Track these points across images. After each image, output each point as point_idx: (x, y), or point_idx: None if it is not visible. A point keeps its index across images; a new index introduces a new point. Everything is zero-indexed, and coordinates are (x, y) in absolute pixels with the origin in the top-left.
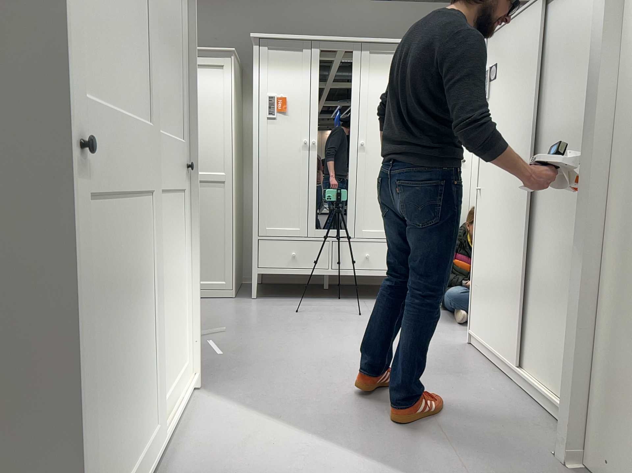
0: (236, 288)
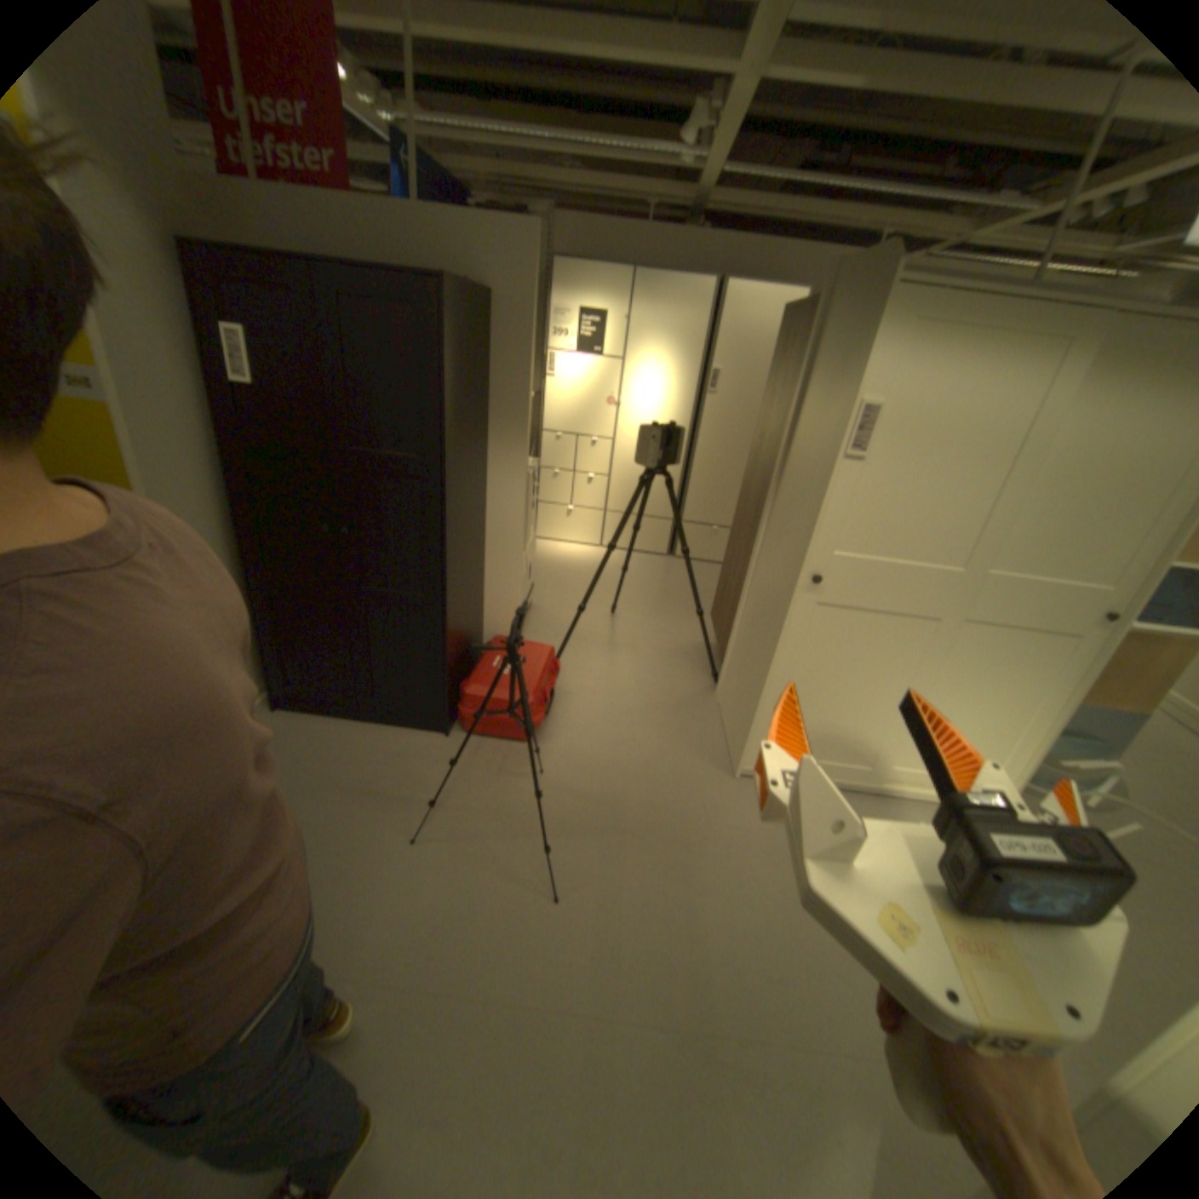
0: None
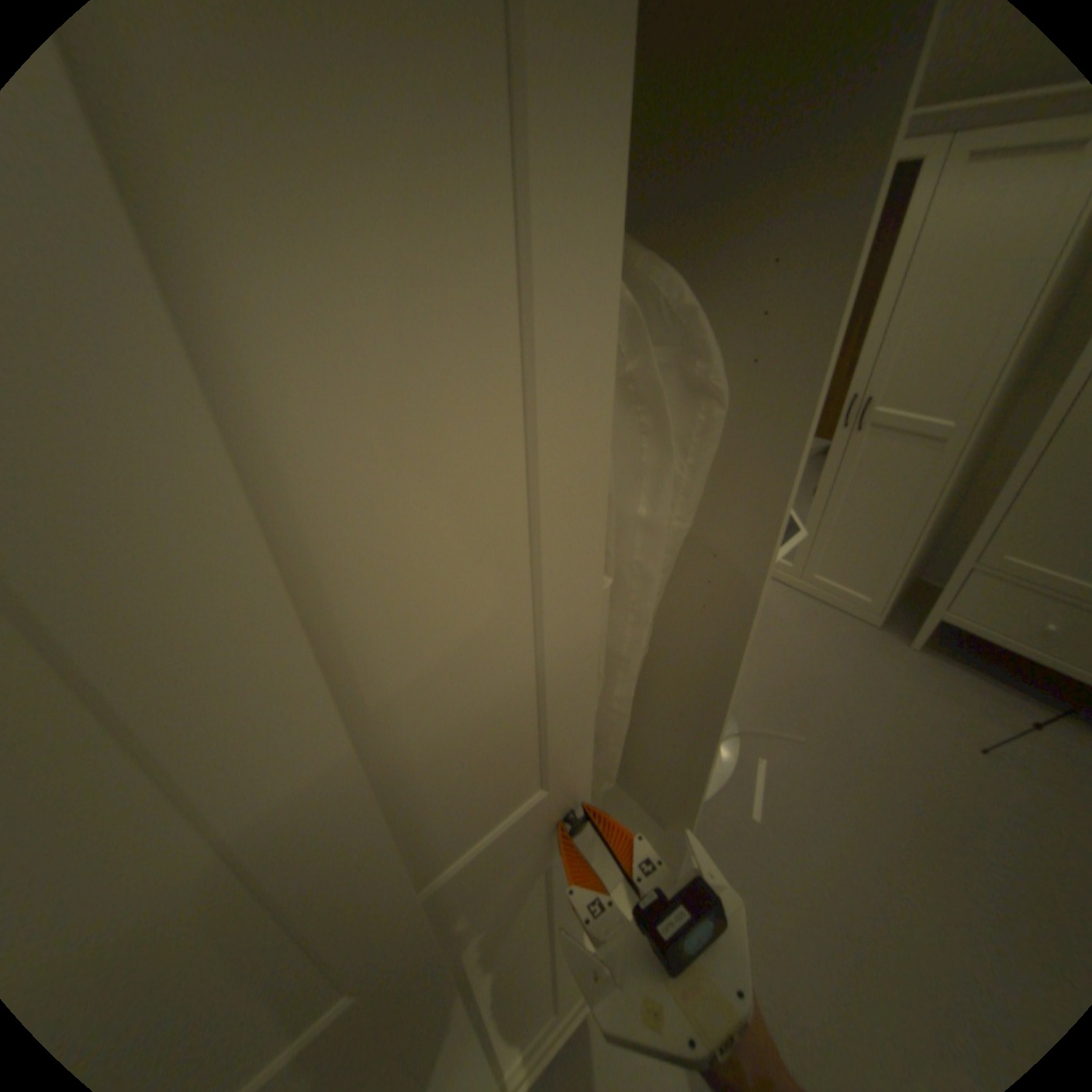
0: (891, 611)
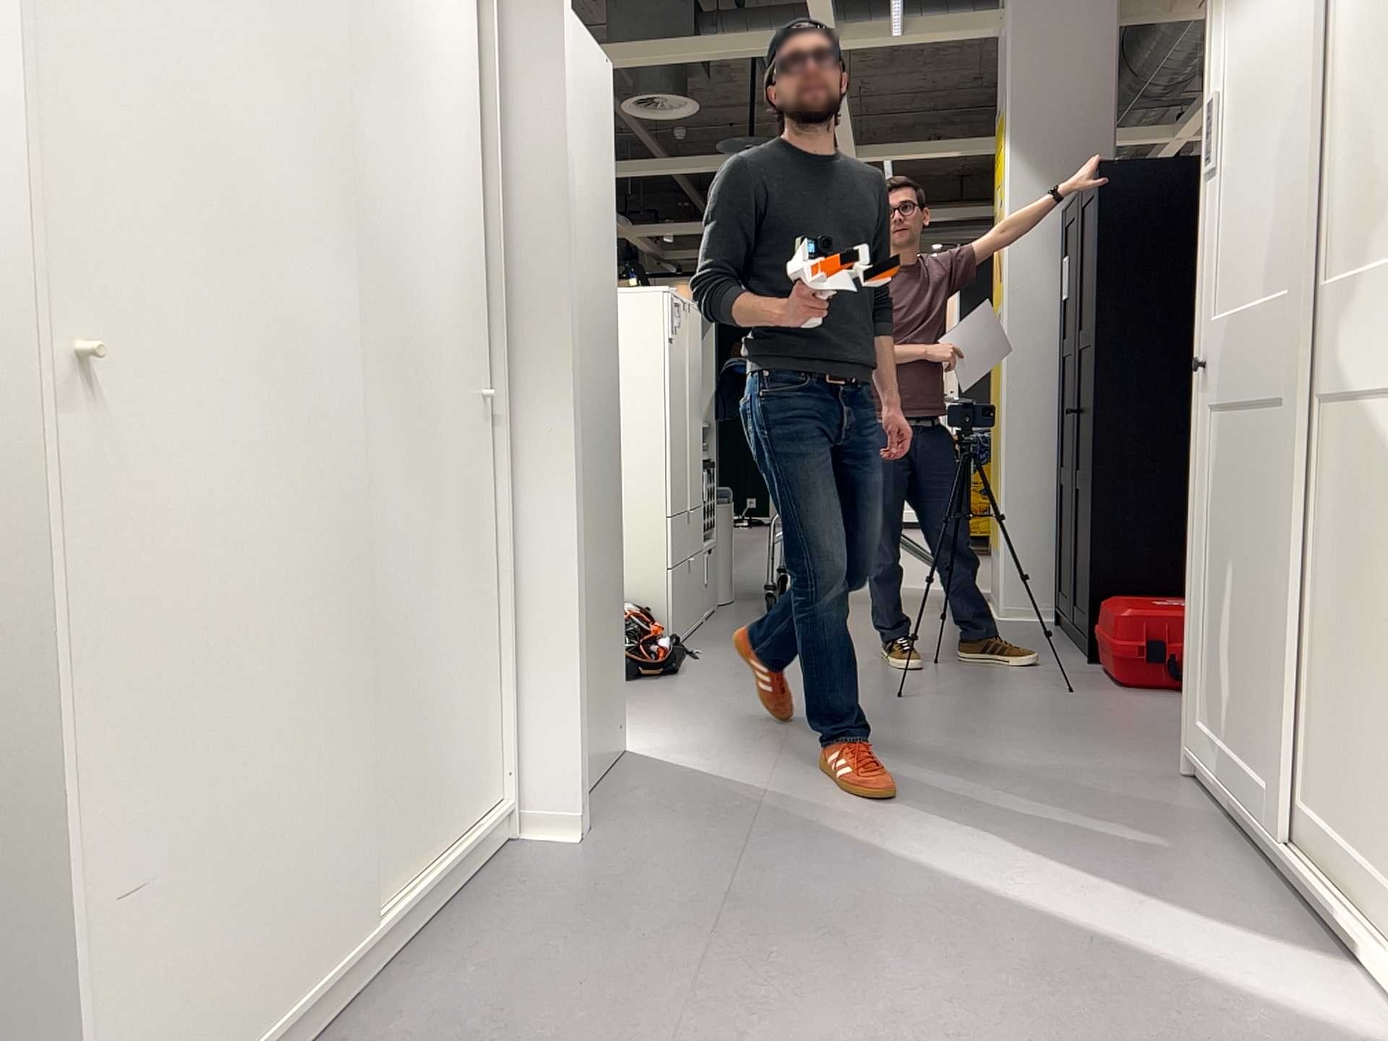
0: None
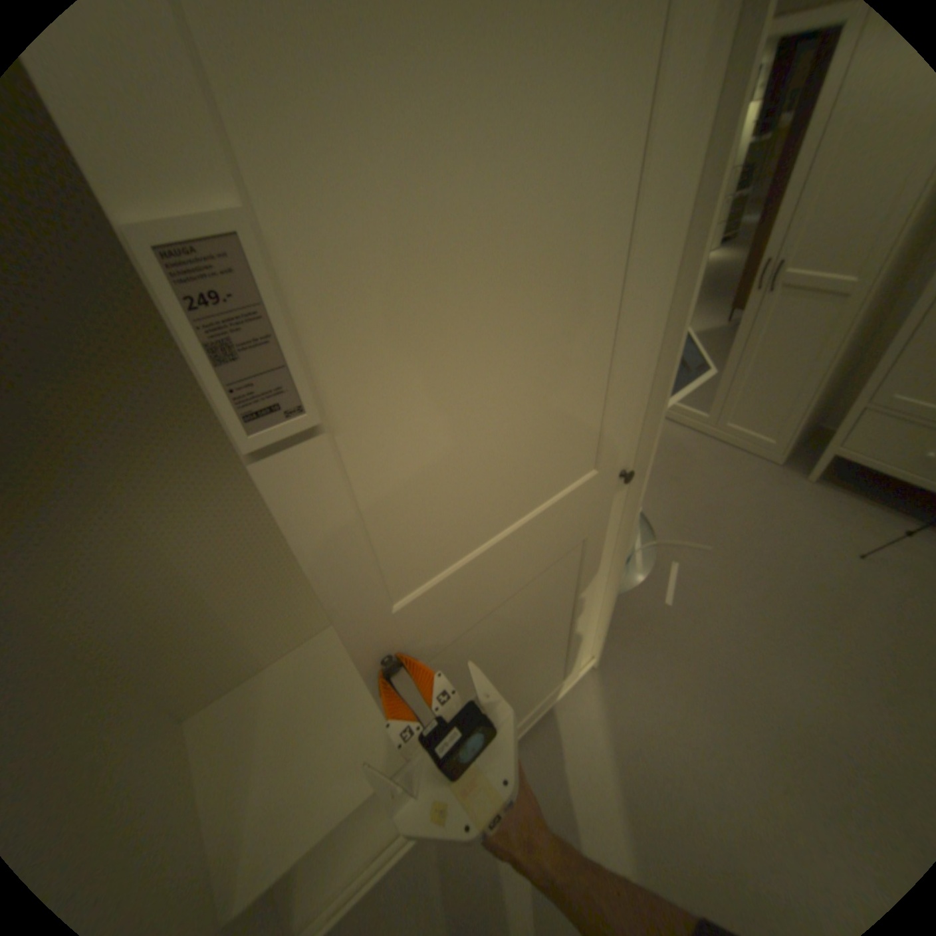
0: (793, 451)
